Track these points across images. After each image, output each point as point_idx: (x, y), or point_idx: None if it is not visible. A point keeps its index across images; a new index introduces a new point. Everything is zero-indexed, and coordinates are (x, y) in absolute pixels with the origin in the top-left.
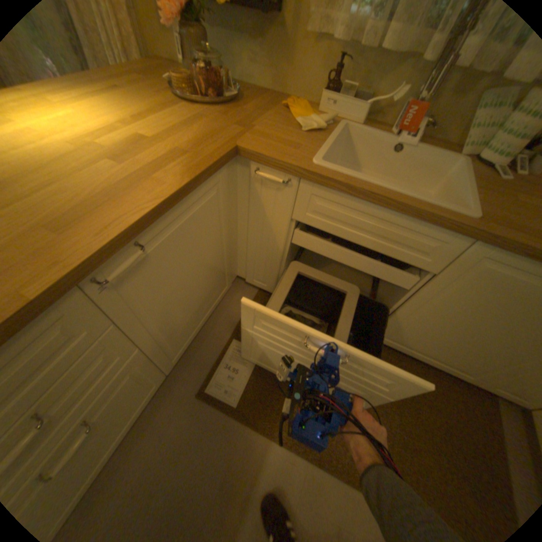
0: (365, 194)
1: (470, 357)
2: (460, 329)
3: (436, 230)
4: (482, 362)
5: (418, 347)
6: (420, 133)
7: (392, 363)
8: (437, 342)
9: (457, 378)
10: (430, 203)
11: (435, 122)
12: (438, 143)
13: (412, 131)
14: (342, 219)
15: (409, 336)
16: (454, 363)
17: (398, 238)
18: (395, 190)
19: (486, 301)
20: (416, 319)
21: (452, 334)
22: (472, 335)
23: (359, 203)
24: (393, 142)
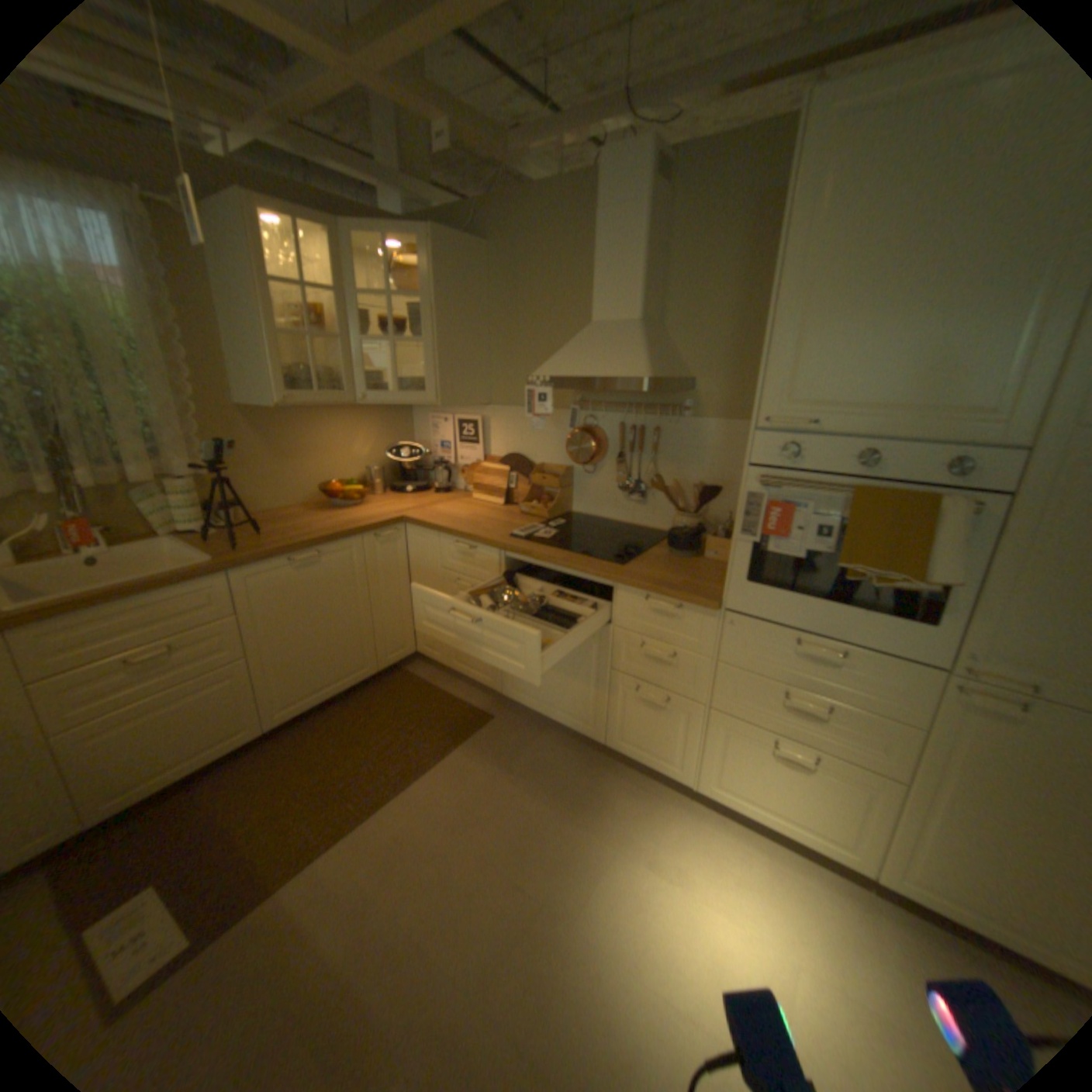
0: (98, 601)
1: (337, 654)
2: (301, 640)
3: (189, 587)
4: (347, 649)
5: (305, 688)
6: (98, 544)
7: (311, 730)
8: (307, 668)
9: (360, 682)
10: (163, 574)
11: (103, 530)
12: (127, 543)
13: (87, 546)
14: (95, 638)
15: (286, 687)
16: (339, 671)
17: (169, 613)
18: (124, 583)
19: (282, 605)
20: (268, 664)
21: (303, 649)
22: (312, 635)
23: (99, 612)
24: (76, 563)
